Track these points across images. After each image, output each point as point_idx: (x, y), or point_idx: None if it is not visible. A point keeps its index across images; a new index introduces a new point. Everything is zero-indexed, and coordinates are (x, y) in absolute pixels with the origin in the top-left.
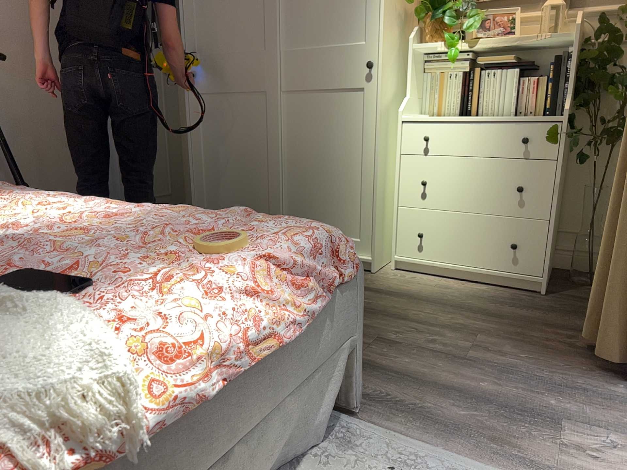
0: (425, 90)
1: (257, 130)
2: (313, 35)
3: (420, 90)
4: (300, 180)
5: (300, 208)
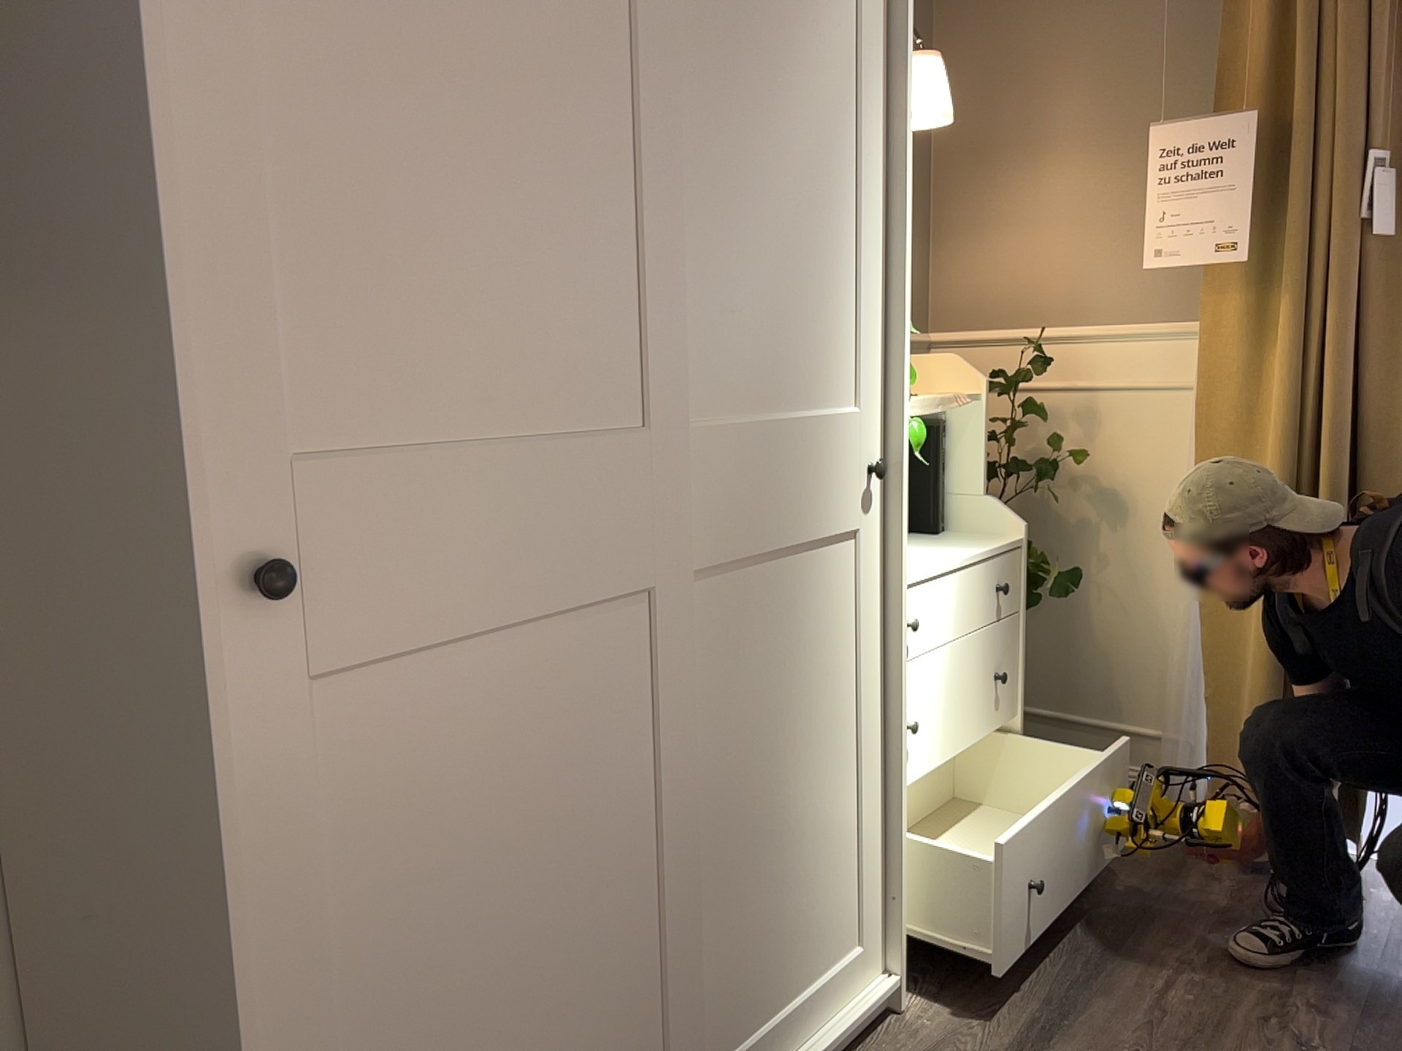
0: None
1: (617, 755)
2: (759, 375)
3: None
4: (732, 870)
5: (733, 968)
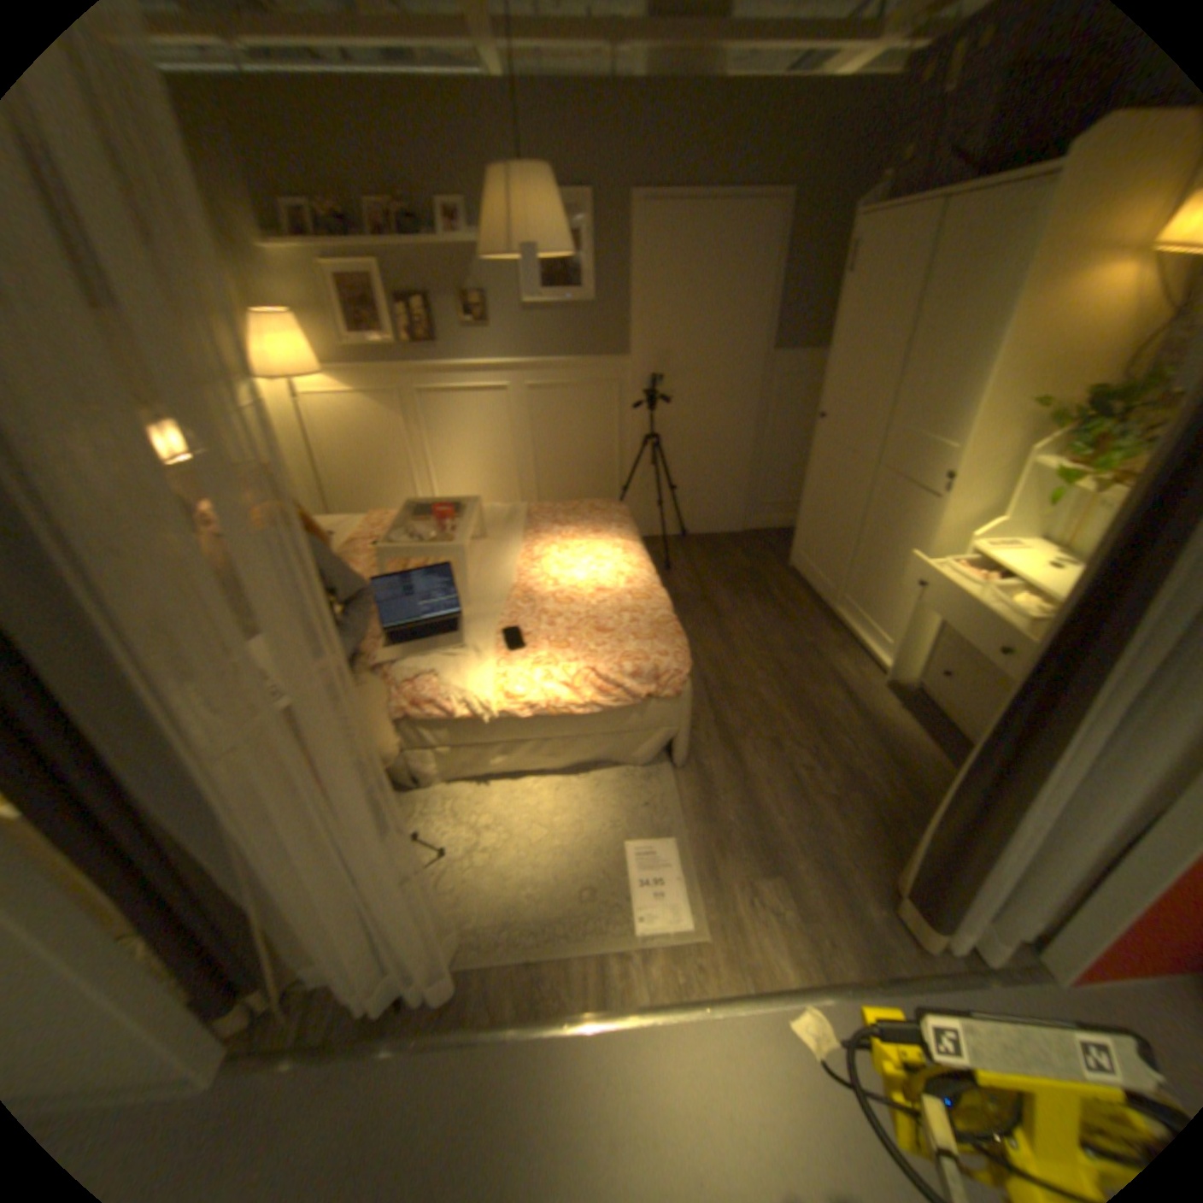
0: (1066, 508)
1: (852, 492)
2: (922, 415)
3: (1055, 506)
4: (870, 557)
5: (862, 583)
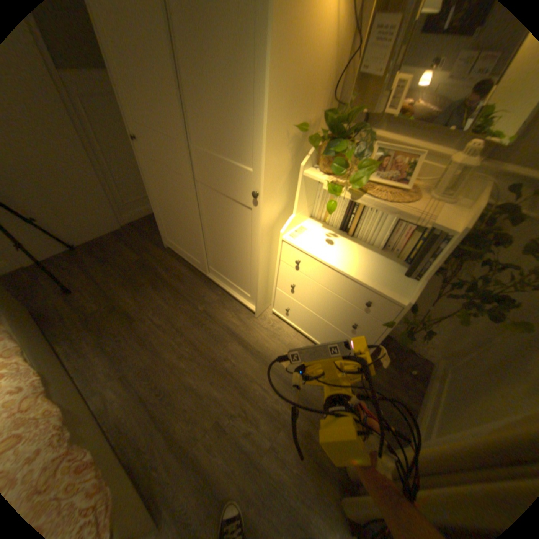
0: (318, 198)
1: (183, 201)
2: (212, 141)
3: (312, 198)
4: (215, 245)
5: (217, 260)
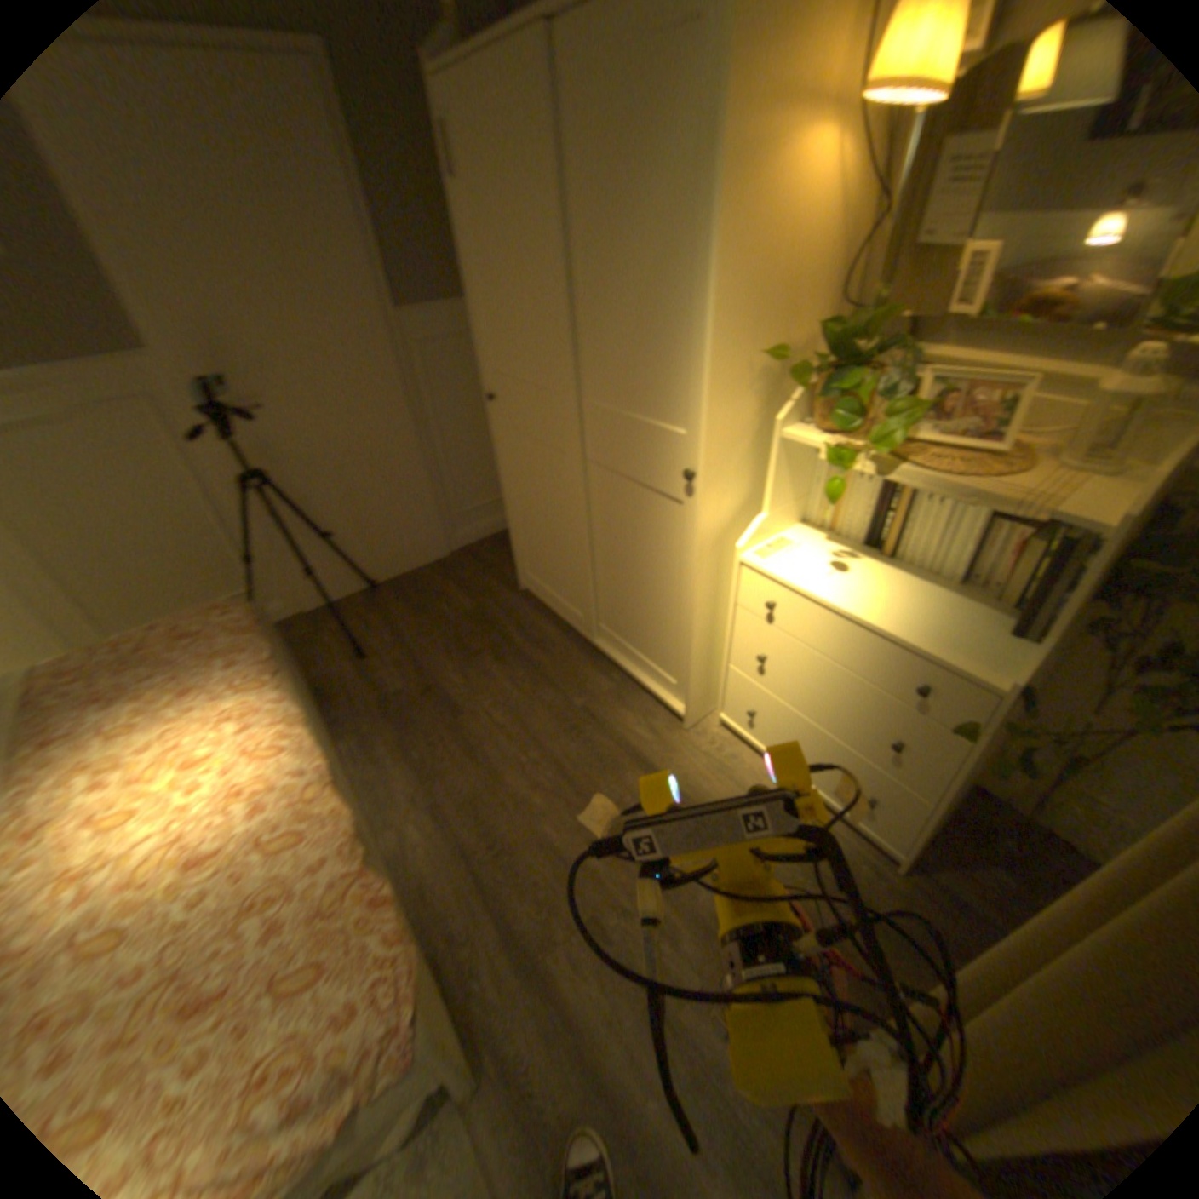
0: (815, 482)
1: (560, 498)
2: (617, 389)
3: (804, 482)
4: (611, 579)
5: (612, 610)
